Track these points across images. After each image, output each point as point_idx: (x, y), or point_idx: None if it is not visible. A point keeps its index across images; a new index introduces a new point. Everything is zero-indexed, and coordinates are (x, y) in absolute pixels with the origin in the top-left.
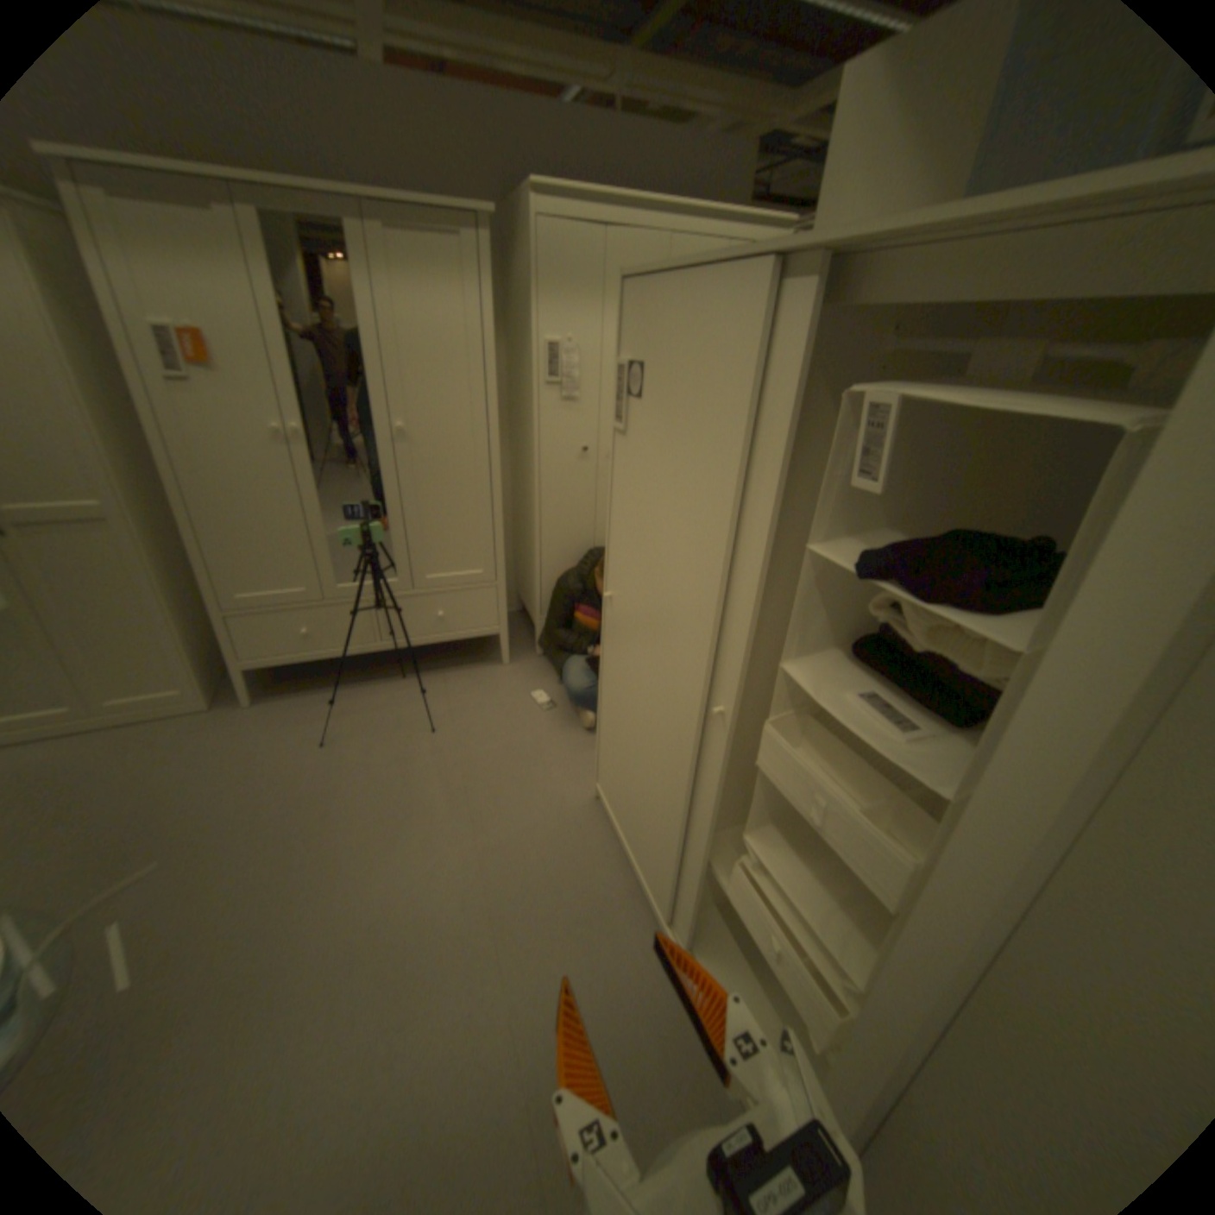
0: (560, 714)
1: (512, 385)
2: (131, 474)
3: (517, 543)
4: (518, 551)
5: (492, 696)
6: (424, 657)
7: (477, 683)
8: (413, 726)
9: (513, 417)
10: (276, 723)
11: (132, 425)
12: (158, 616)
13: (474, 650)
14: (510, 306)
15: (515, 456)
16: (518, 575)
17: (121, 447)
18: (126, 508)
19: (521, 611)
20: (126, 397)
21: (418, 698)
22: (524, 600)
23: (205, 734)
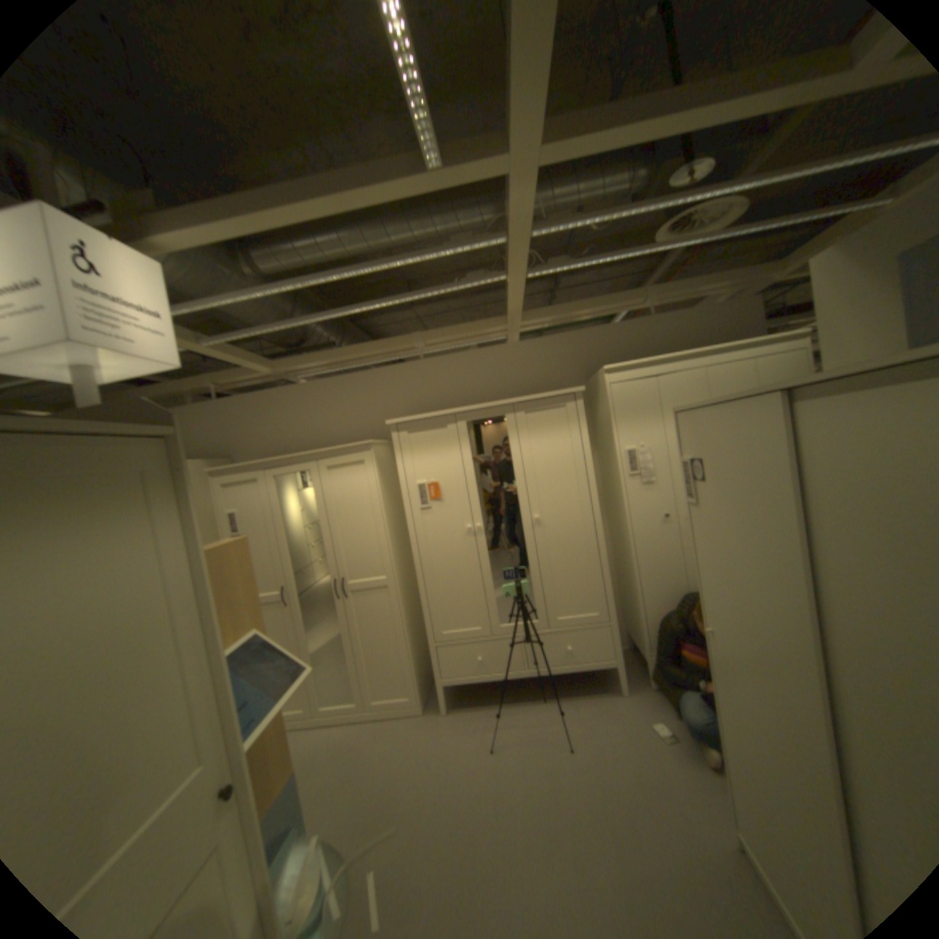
0: (684, 753)
1: (605, 481)
2: (399, 561)
3: (622, 592)
4: (623, 599)
5: (617, 727)
6: (558, 687)
7: (603, 713)
8: (555, 747)
9: (608, 501)
10: (461, 732)
11: (401, 535)
12: (402, 646)
13: (597, 683)
14: (598, 434)
15: (612, 527)
16: (626, 618)
17: (397, 547)
18: (396, 581)
19: (632, 650)
20: (400, 521)
21: (557, 722)
22: (634, 640)
23: (420, 735)
